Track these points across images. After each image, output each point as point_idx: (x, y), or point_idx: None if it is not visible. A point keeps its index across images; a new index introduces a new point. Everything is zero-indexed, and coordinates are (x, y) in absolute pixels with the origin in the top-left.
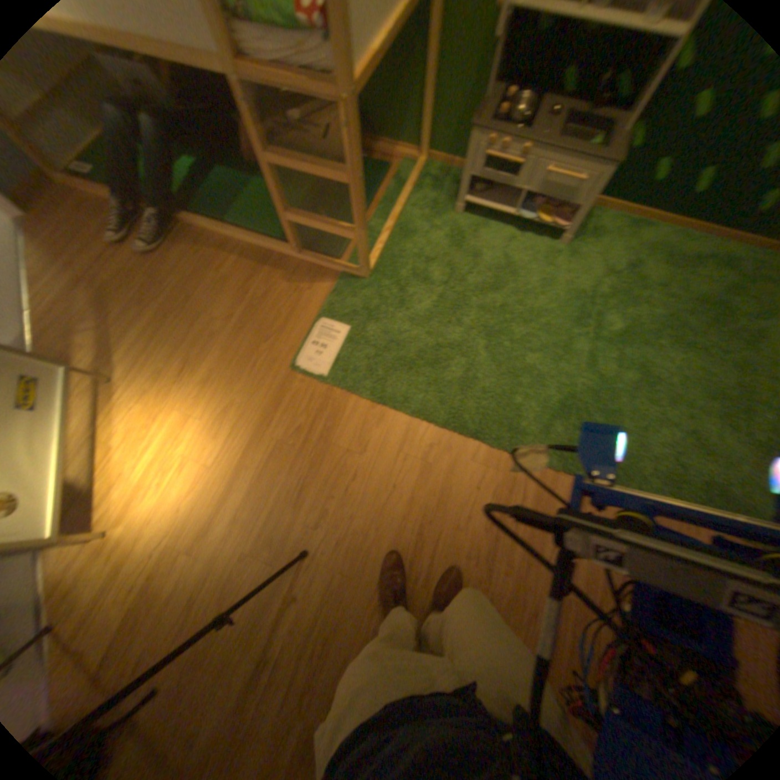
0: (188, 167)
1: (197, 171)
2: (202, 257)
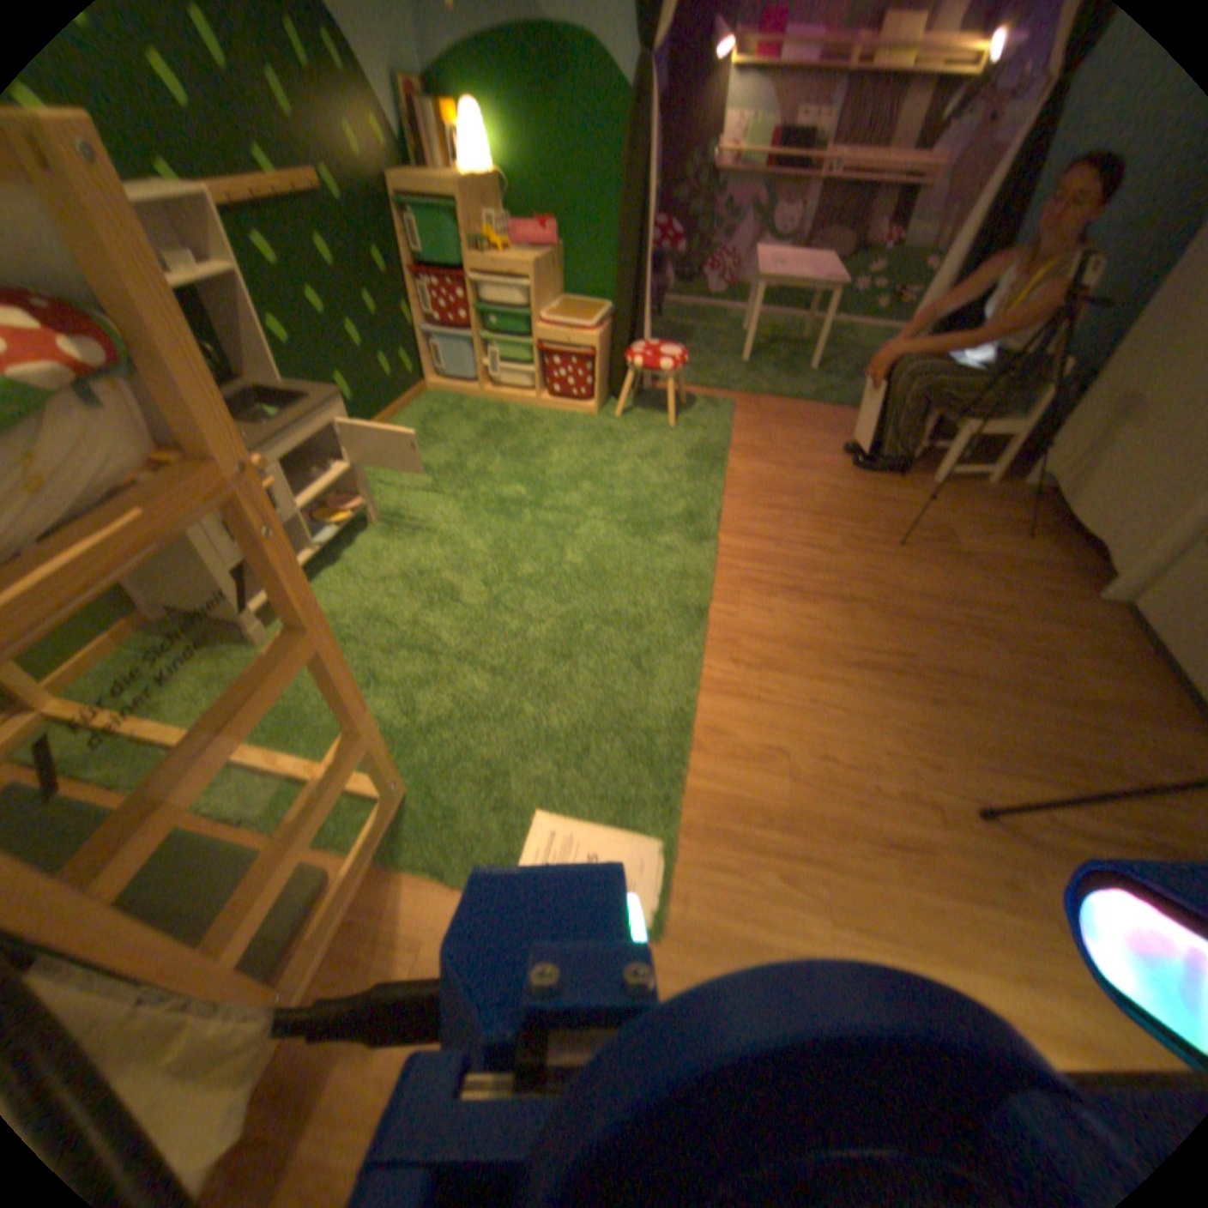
0: None
1: None
2: None
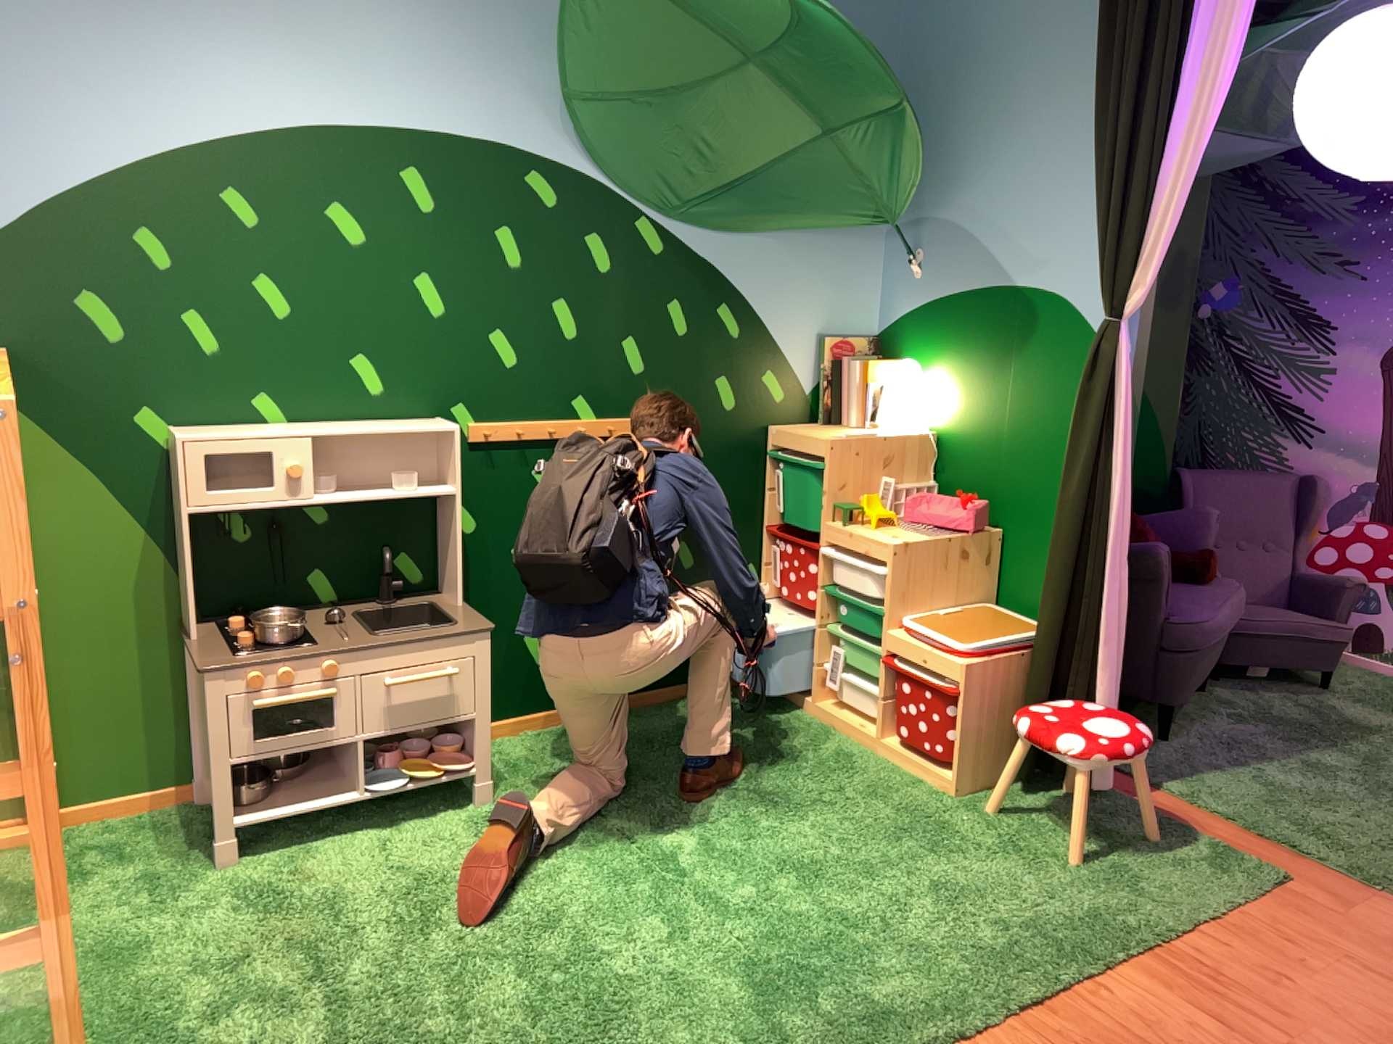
0: None
1: None
2: None
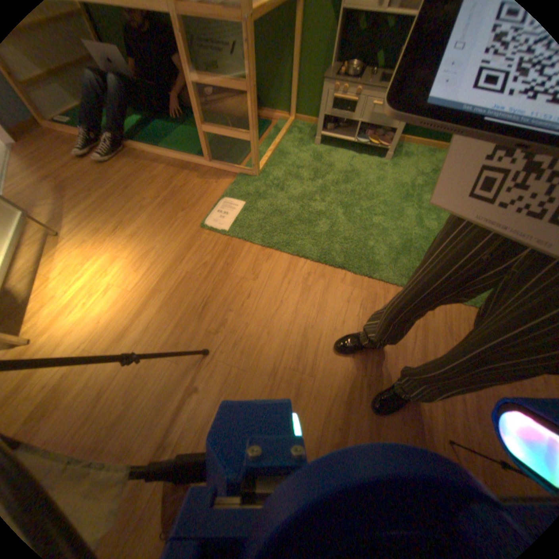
0: (133, 120)
1: (140, 121)
2: (138, 165)
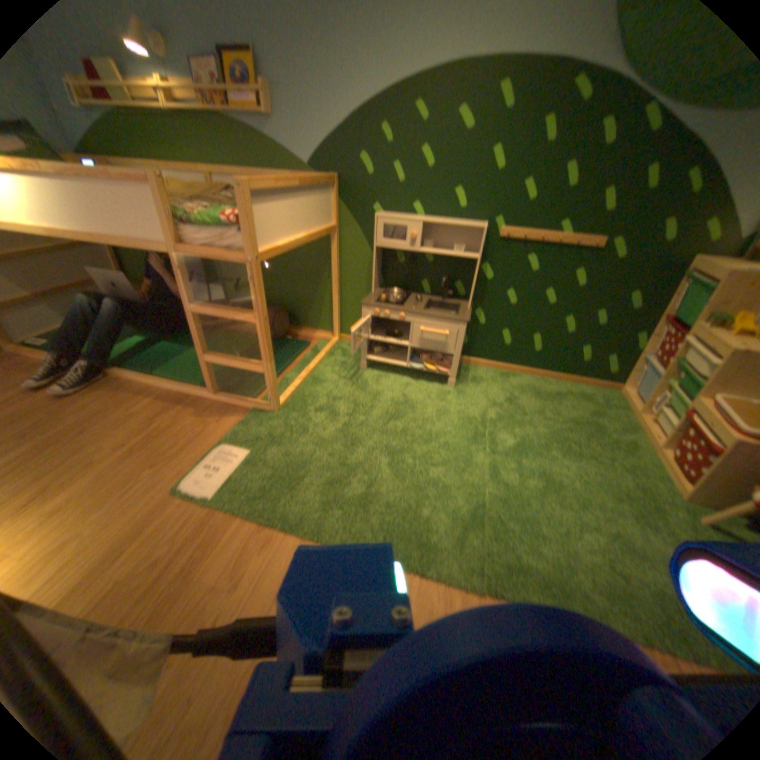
0: (133, 343)
1: (141, 344)
2: (114, 400)
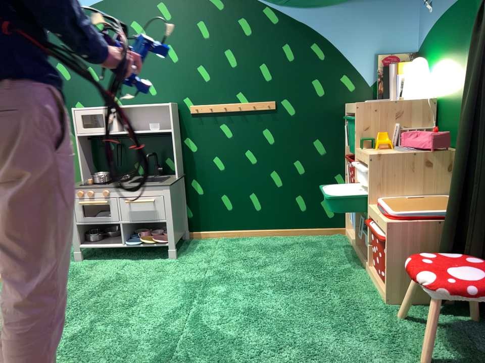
0: None
1: None
2: None
